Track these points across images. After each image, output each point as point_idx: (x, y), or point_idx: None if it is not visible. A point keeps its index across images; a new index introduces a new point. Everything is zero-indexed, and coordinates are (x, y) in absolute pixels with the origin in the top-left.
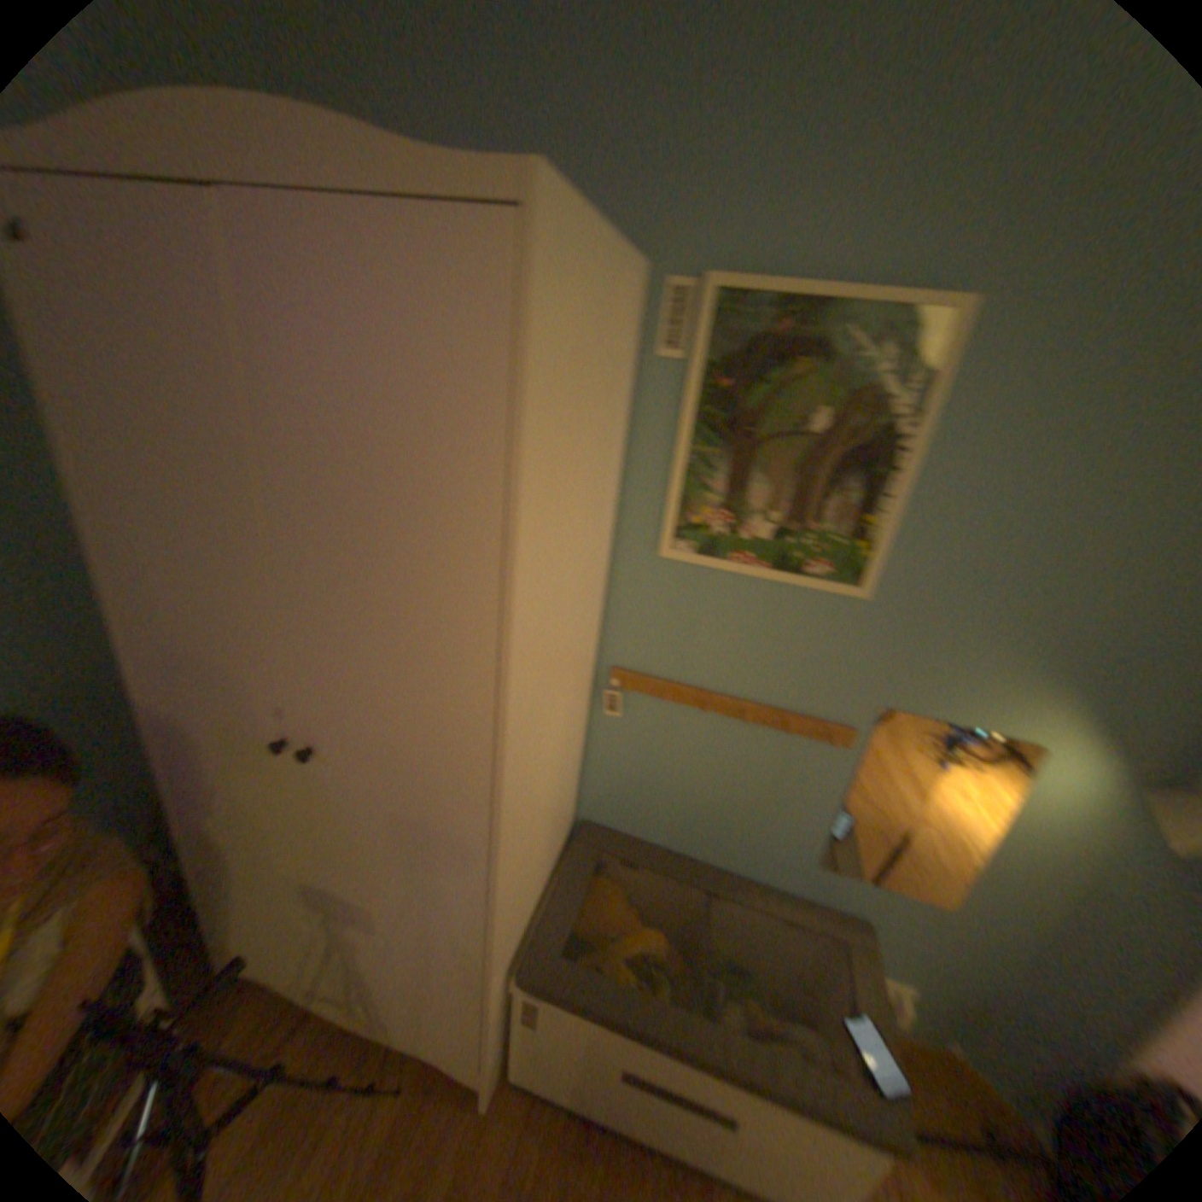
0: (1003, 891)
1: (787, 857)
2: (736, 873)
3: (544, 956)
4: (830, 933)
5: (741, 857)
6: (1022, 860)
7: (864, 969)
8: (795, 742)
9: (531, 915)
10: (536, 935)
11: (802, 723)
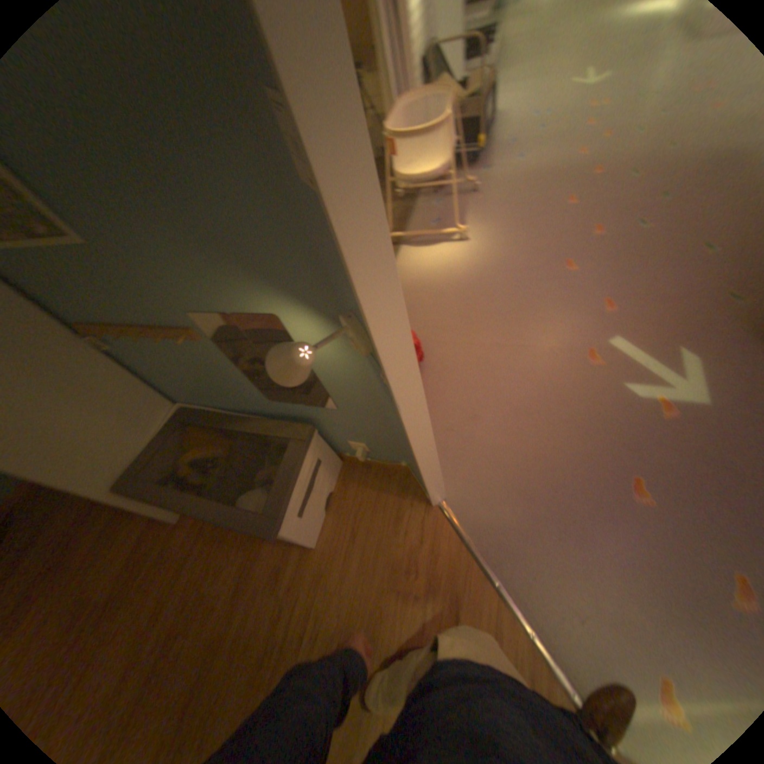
0: (343, 395)
1: (250, 397)
2: (242, 408)
3: (125, 475)
4: (287, 429)
5: (236, 401)
6: (333, 378)
7: (294, 447)
8: (178, 341)
9: (125, 456)
10: (125, 465)
11: (163, 331)
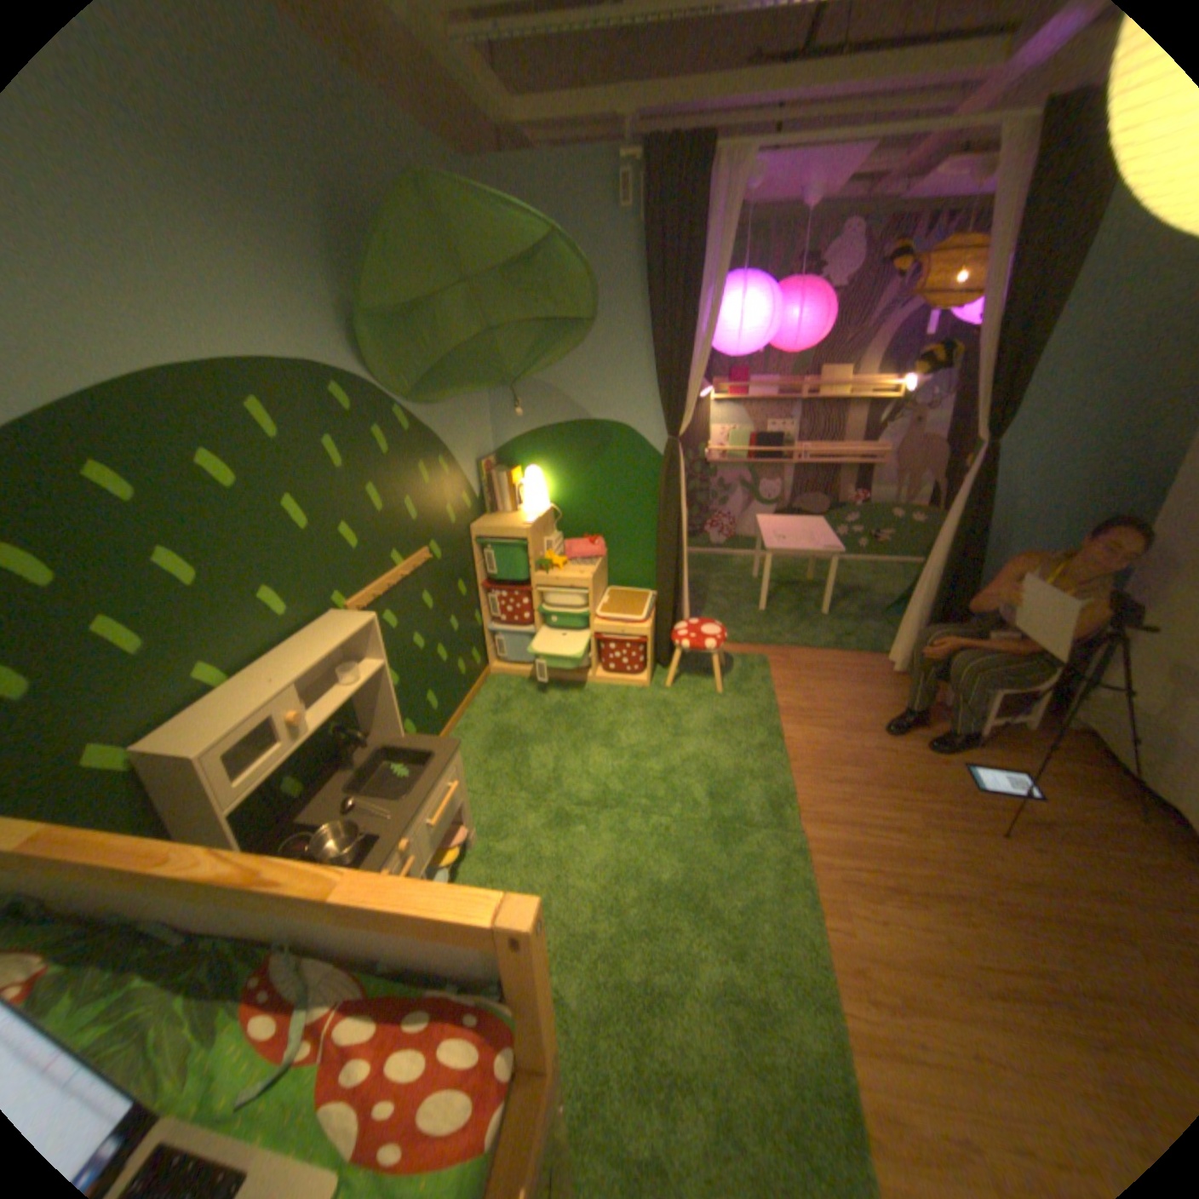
0: None
1: None
2: None
3: None
4: None
5: None
6: None
7: None
8: None
9: None
10: None
11: None
